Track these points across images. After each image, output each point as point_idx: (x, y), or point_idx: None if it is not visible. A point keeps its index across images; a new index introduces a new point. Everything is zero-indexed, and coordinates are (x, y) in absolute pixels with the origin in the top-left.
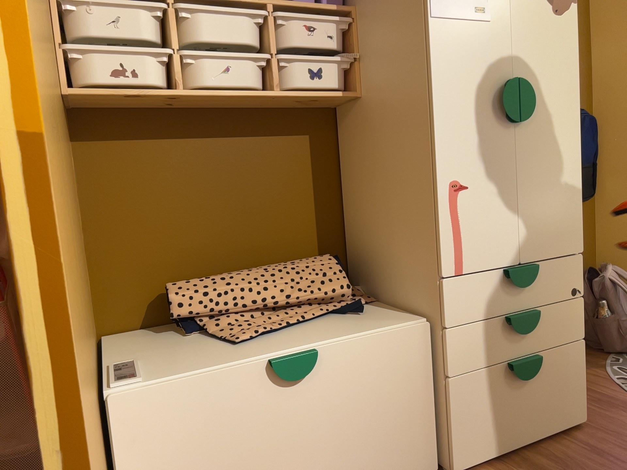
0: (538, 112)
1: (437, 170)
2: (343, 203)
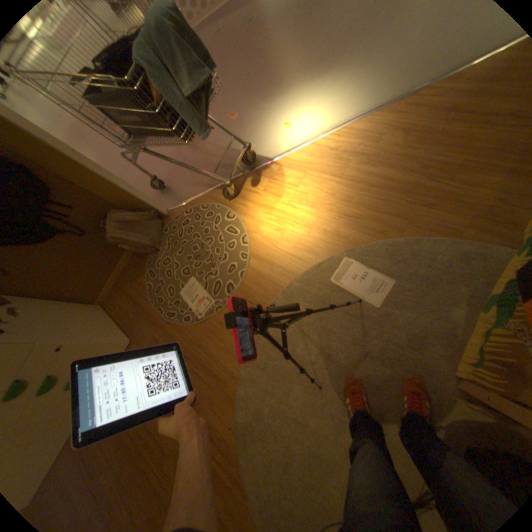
0: None
1: None
2: None
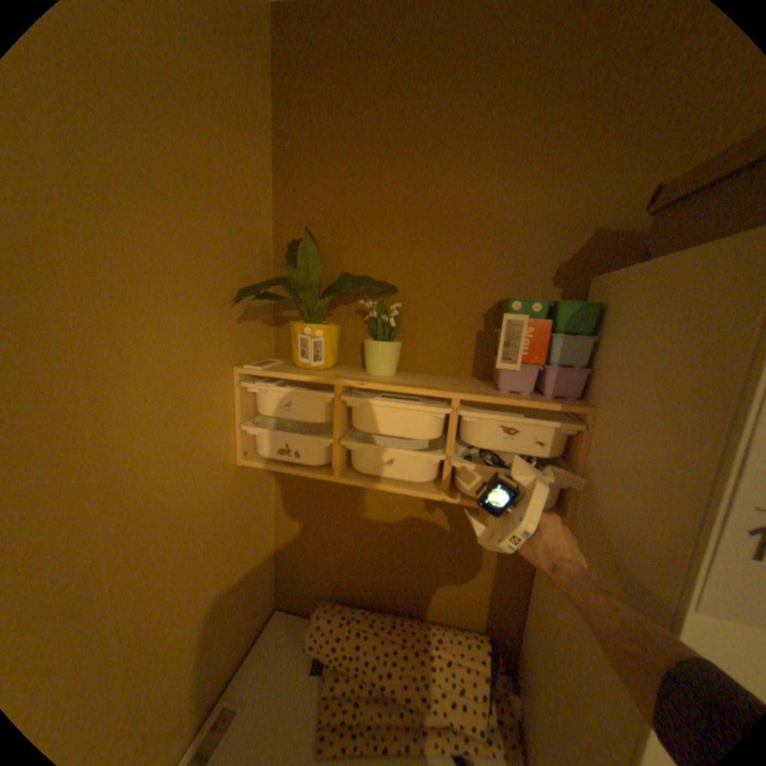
0: None
1: None
2: (531, 590)
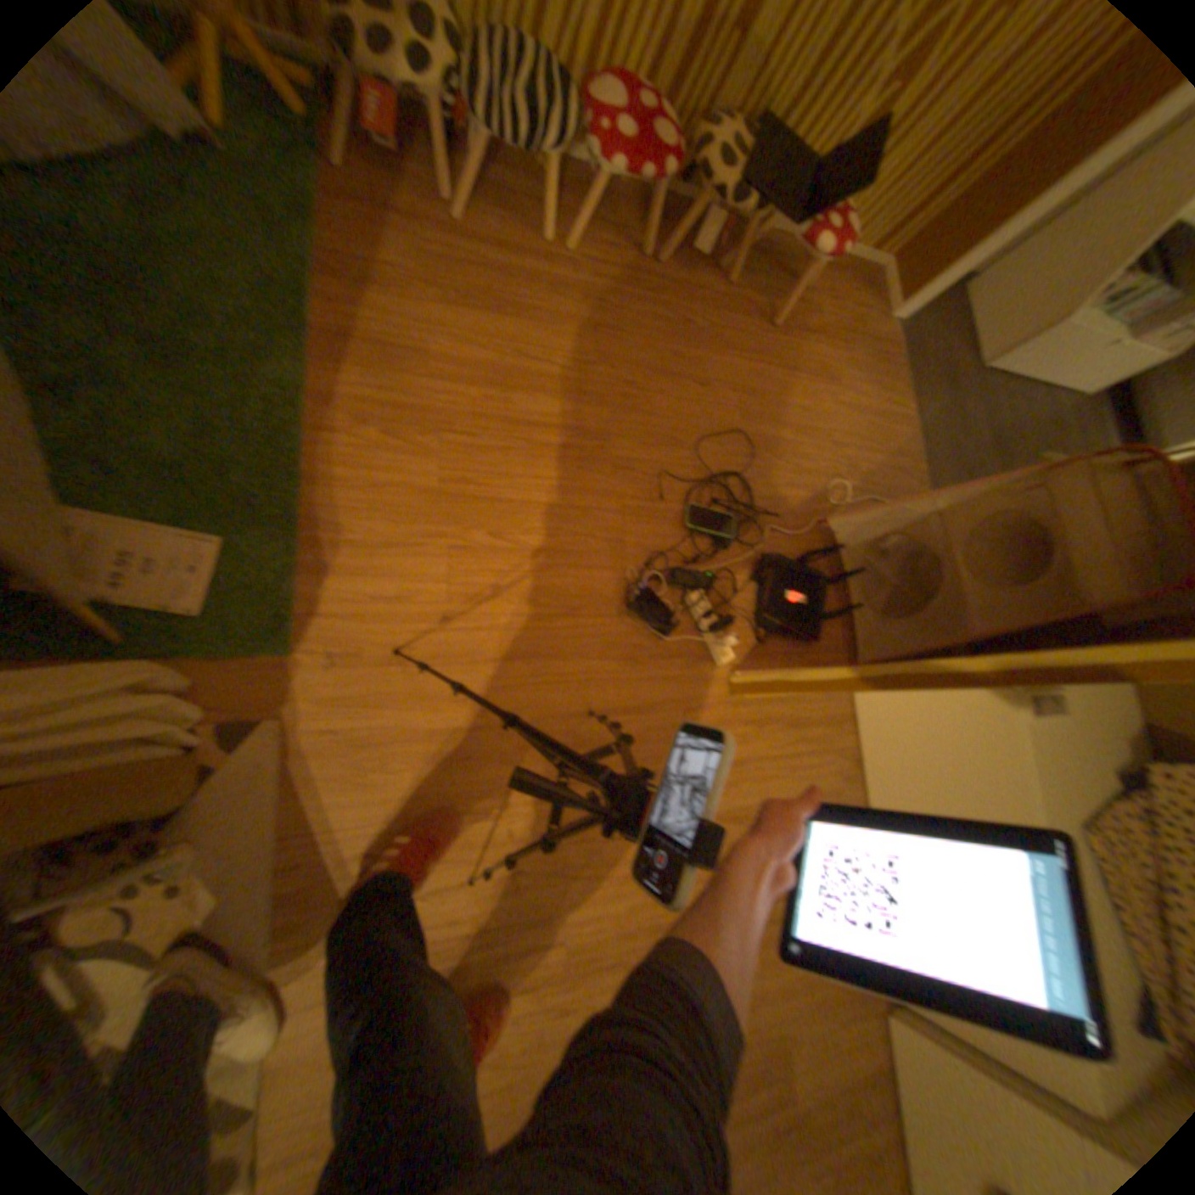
0: None
1: None
2: None
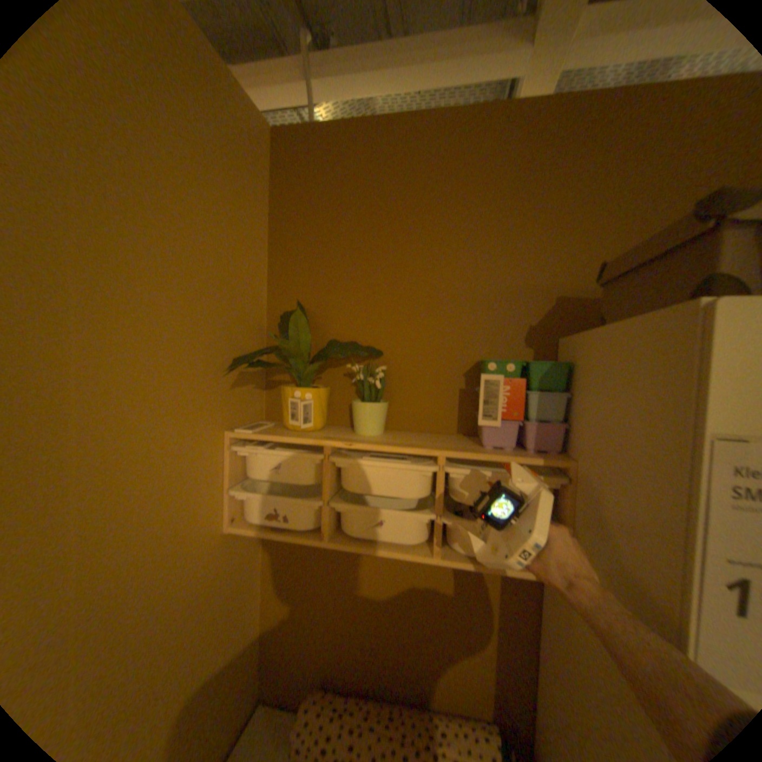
0: None
1: None
2: (538, 665)
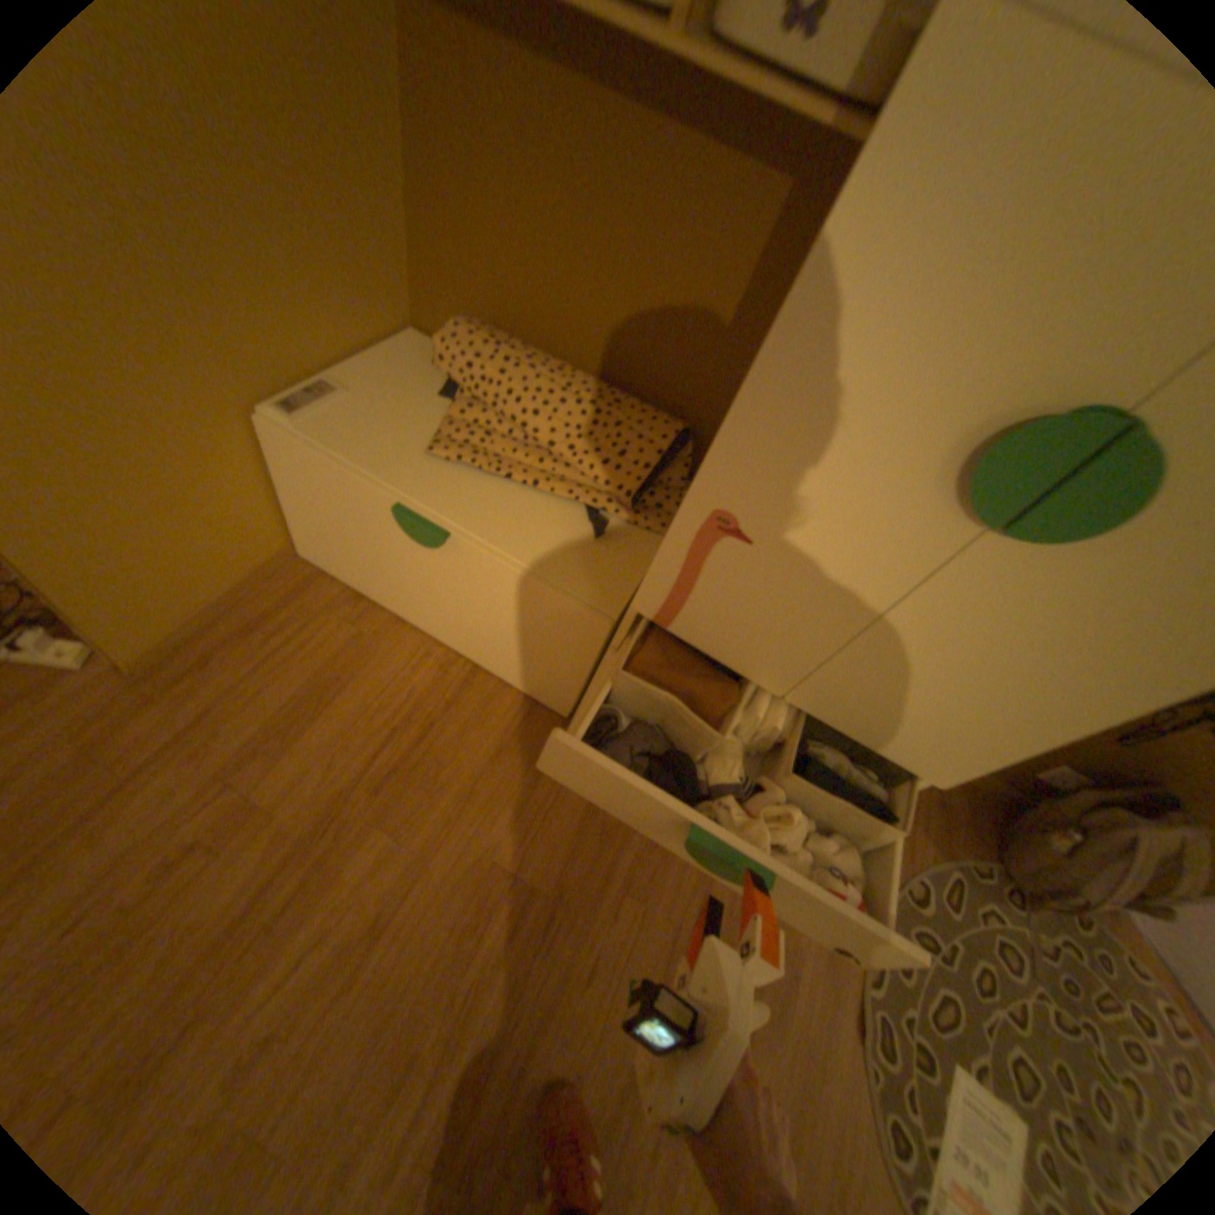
0: (1124, 550)
1: (702, 470)
2: None
